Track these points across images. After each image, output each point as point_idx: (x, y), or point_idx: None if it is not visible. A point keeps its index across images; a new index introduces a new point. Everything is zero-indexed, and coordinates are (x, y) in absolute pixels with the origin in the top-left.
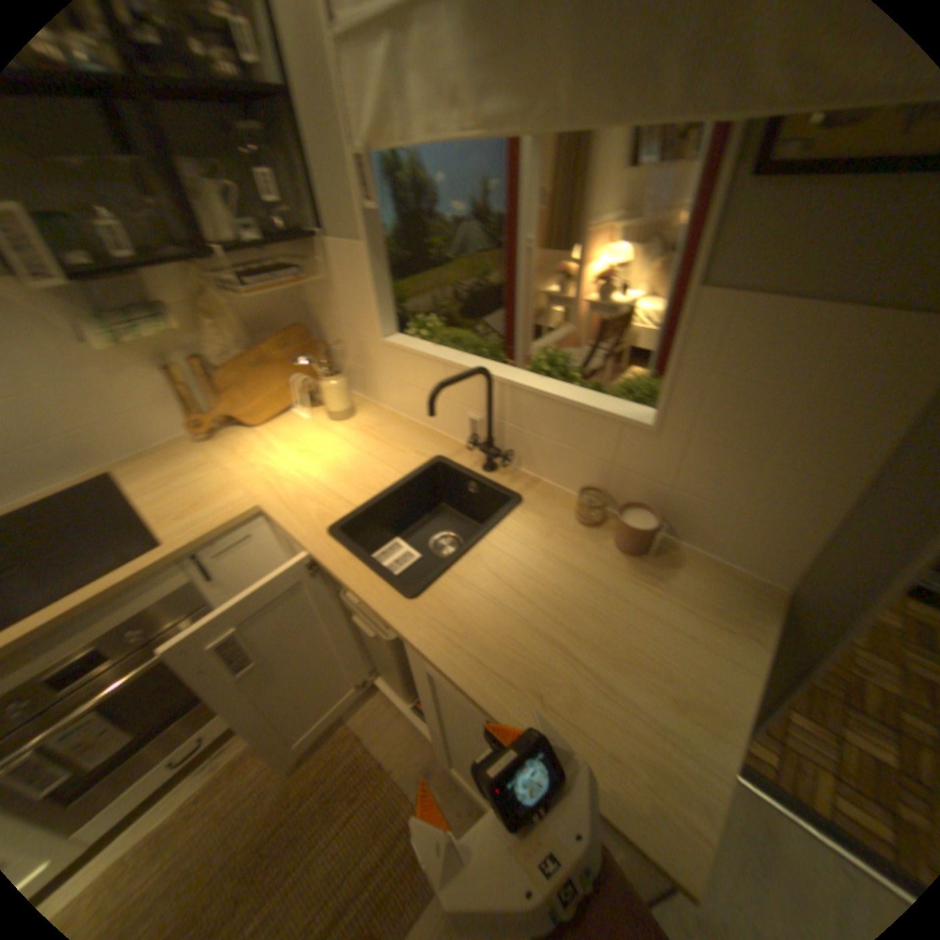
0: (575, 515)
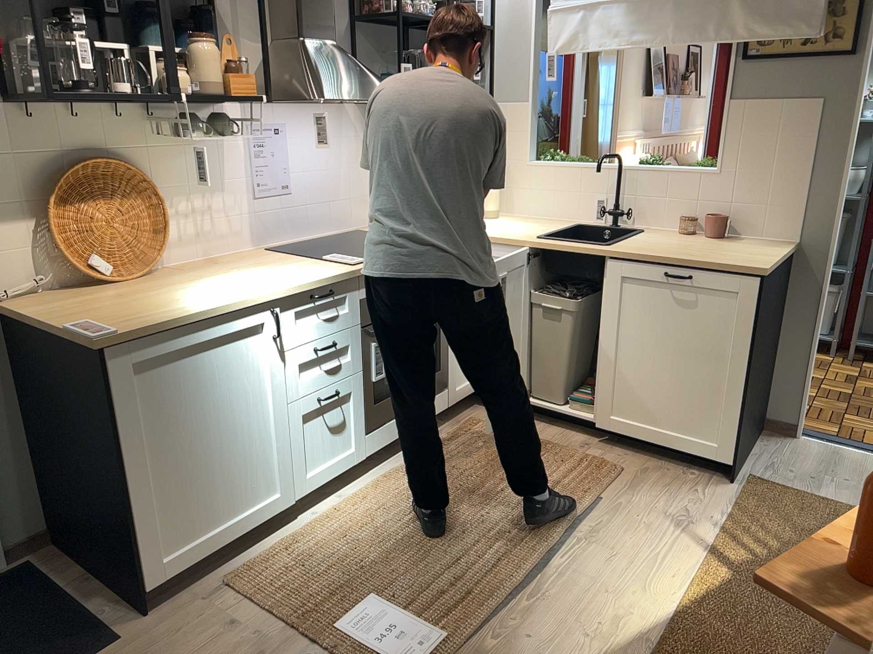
0: (681, 231)
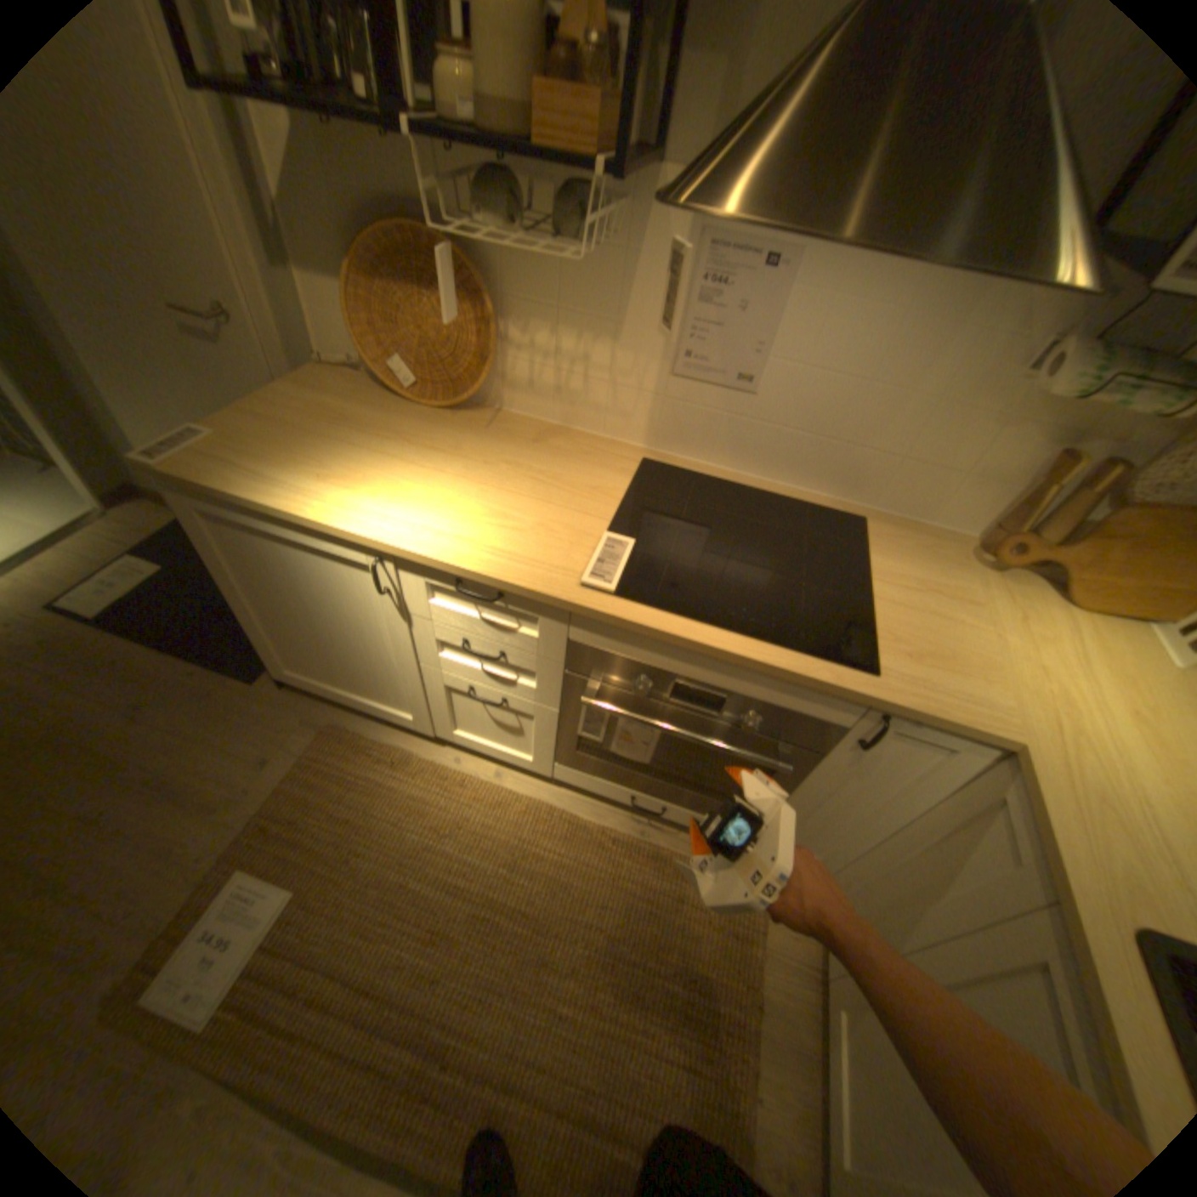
0: None
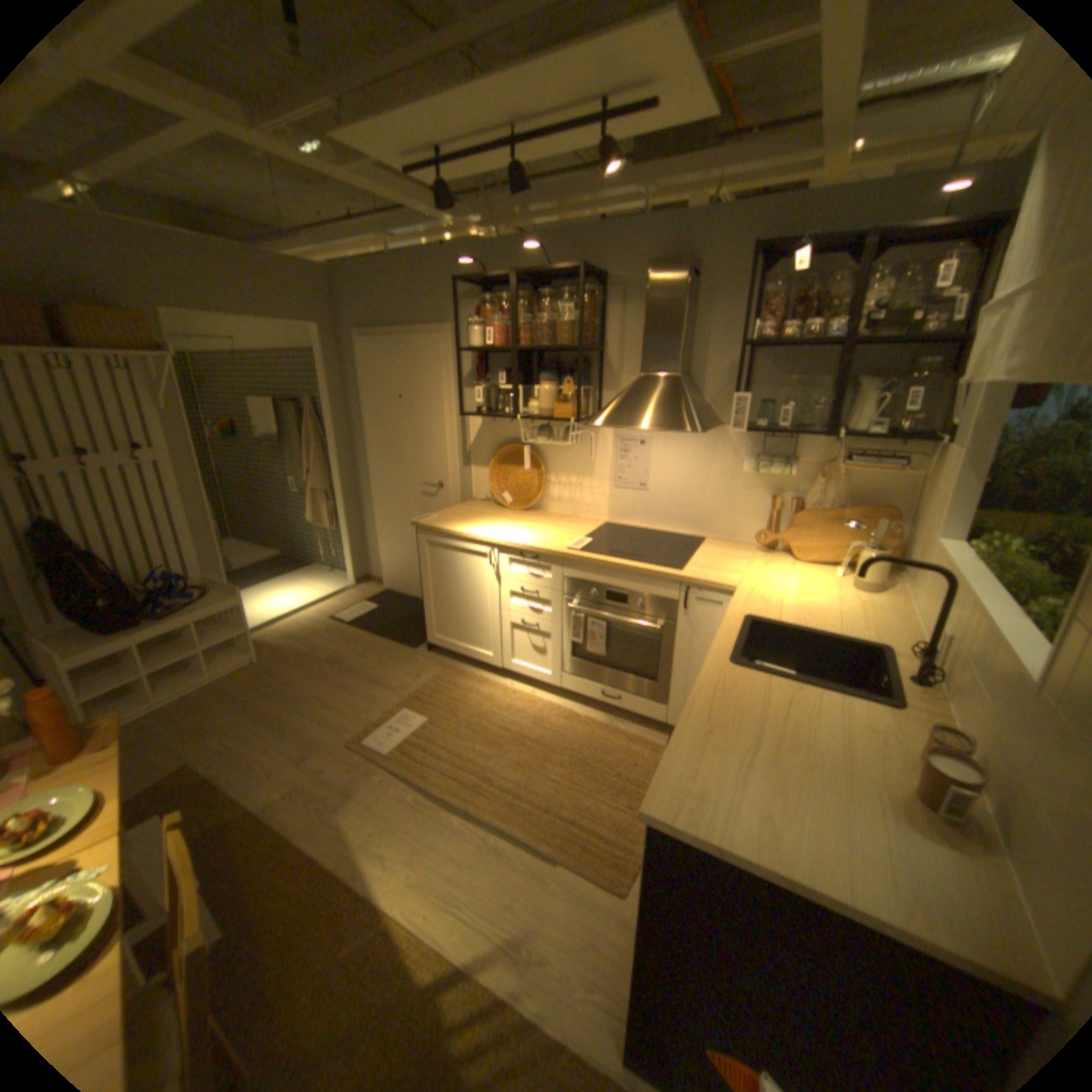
0: (927, 751)
